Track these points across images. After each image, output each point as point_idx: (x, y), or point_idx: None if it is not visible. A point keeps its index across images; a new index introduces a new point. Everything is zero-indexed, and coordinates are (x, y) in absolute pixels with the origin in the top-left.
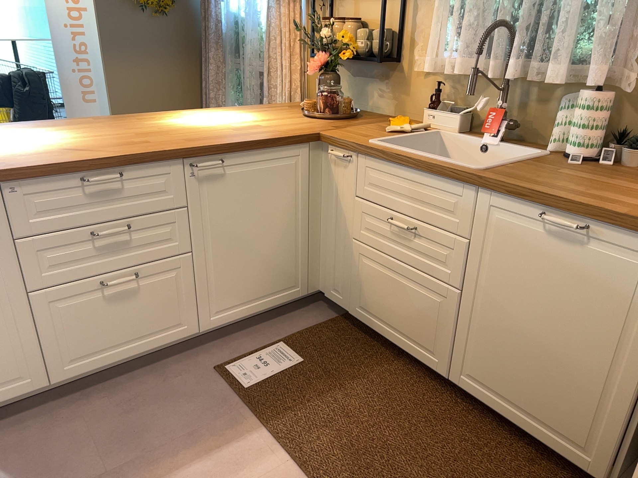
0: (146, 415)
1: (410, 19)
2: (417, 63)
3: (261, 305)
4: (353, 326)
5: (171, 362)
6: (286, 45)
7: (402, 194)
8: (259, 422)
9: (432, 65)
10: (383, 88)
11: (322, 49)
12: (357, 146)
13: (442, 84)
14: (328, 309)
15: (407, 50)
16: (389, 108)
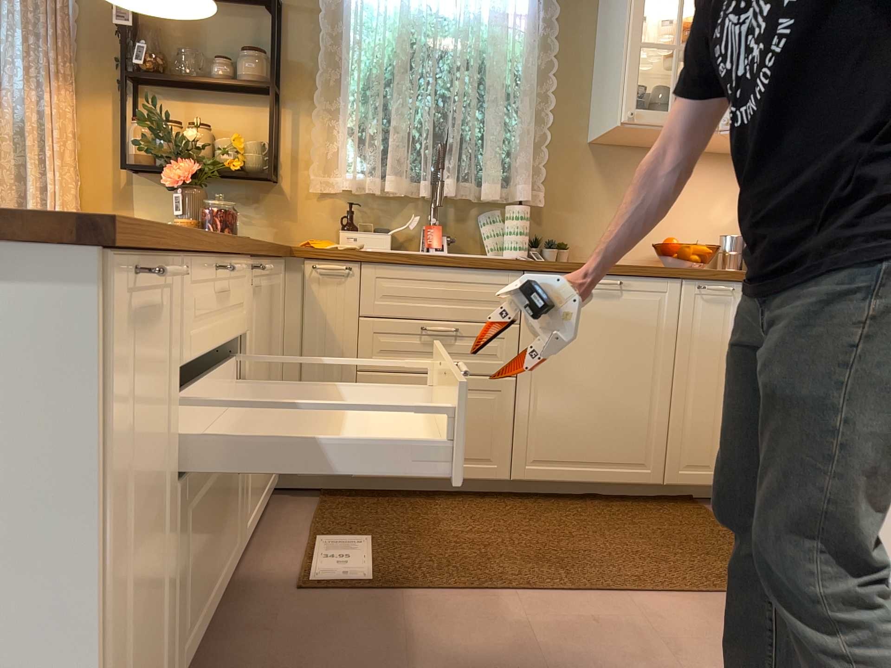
0: (322, 666)
1: (291, 134)
2: (308, 183)
3: (263, 501)
4: (351, 497)
5: (227, 618)
6: (60, 149)
7: (433, 298)
8: (437, 592)
9: (353, 181)
10: (253, 213)
11: (190, 155)
12: (364, 254)
13: (357, 203)
14: (296, 498)
15: (290, 169)
16: (266, 236)
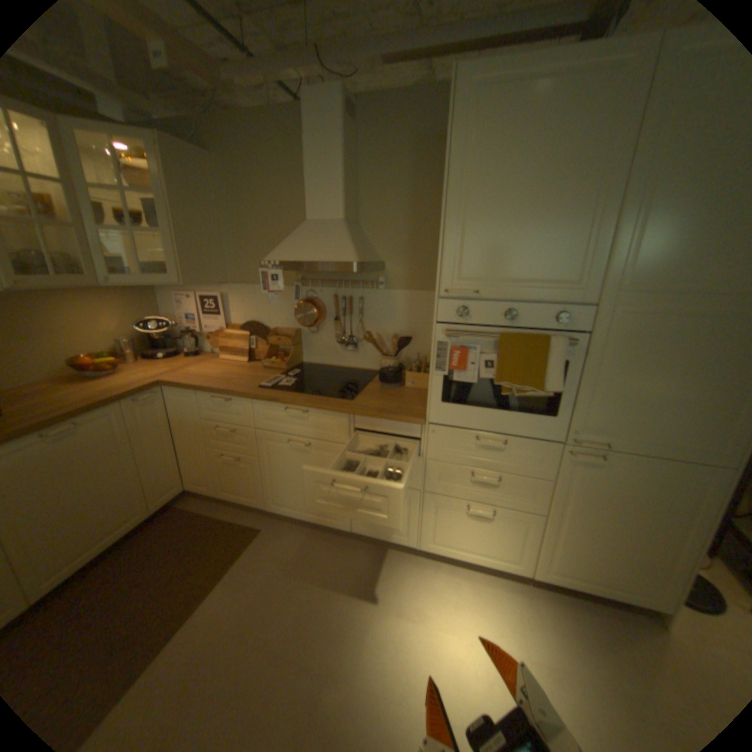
0: None
1: None
2: None
3: None
4: None
5: None
6: None
7: None
8: None
9: None
10: None
11: None
12: None
13: None
14: None
15: None
16: None
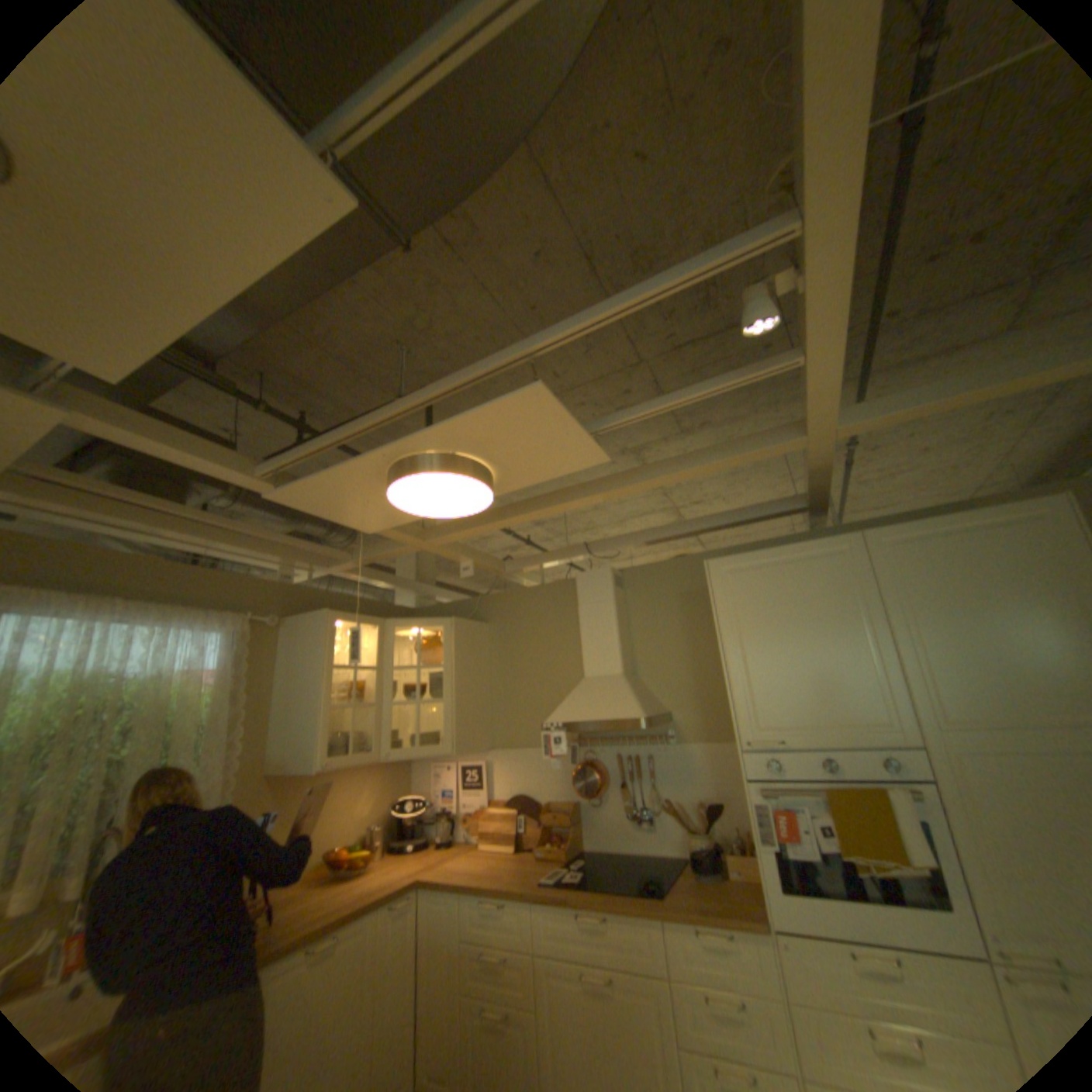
0: None
1: None
2: None
3: None
4: None
5: None
6: None
7: None
8: None
9: None
10: None
11: None
12: None
13: None
14: None
15: None
16: None
